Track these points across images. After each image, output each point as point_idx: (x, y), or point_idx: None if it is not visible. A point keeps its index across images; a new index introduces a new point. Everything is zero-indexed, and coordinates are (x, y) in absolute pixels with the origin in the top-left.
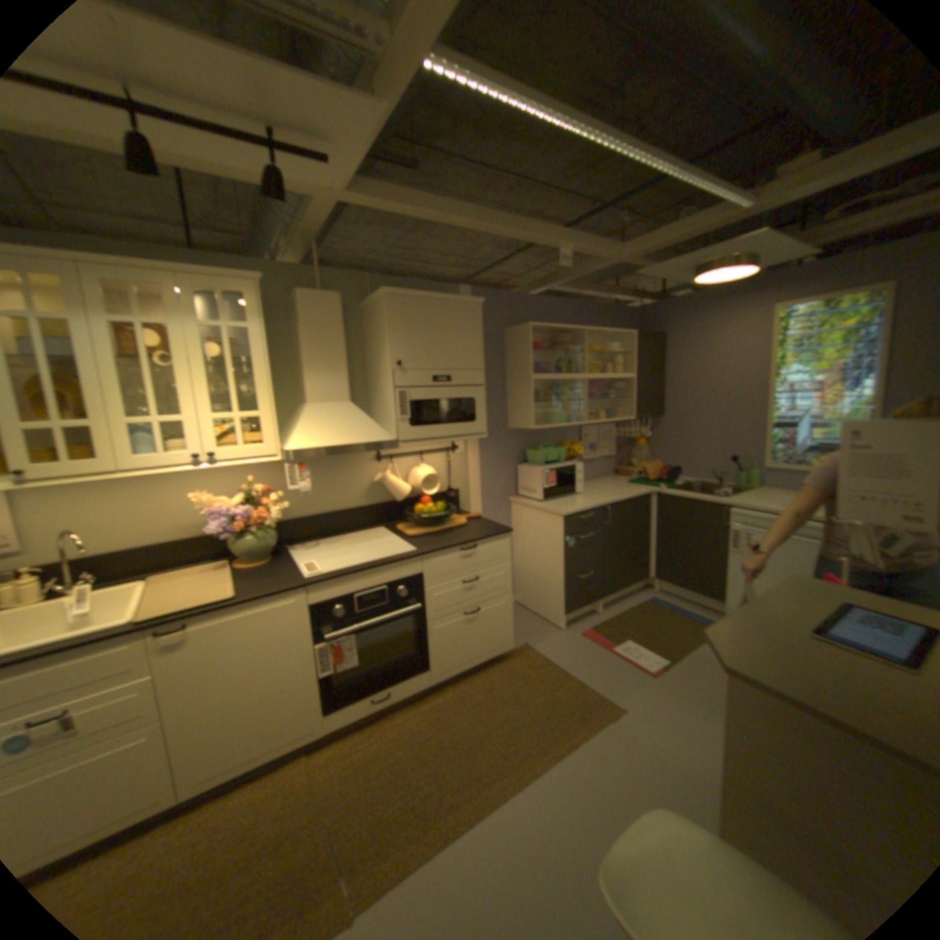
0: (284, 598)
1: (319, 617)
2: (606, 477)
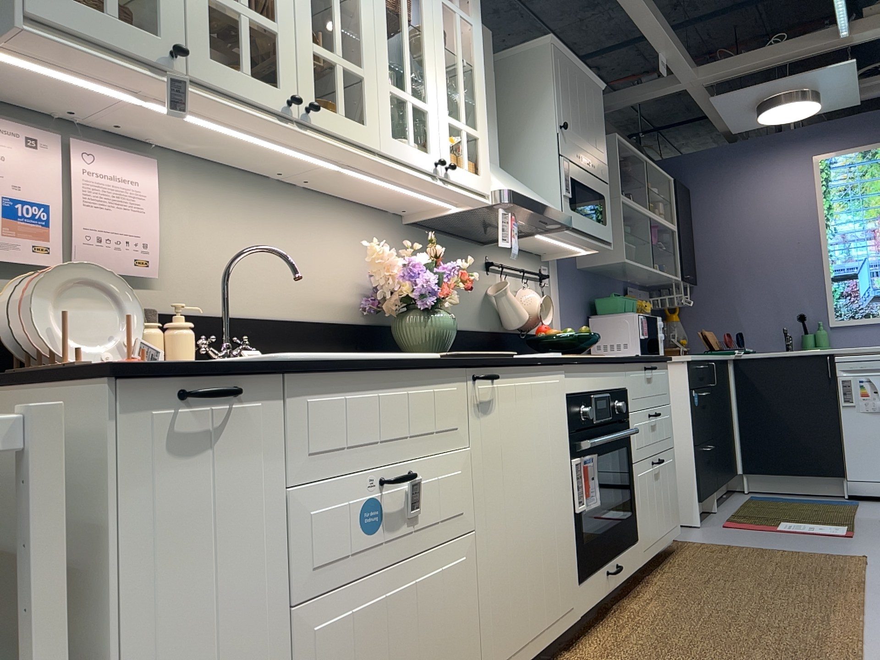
0: (552, 372)
1: (573, 416)
2: None
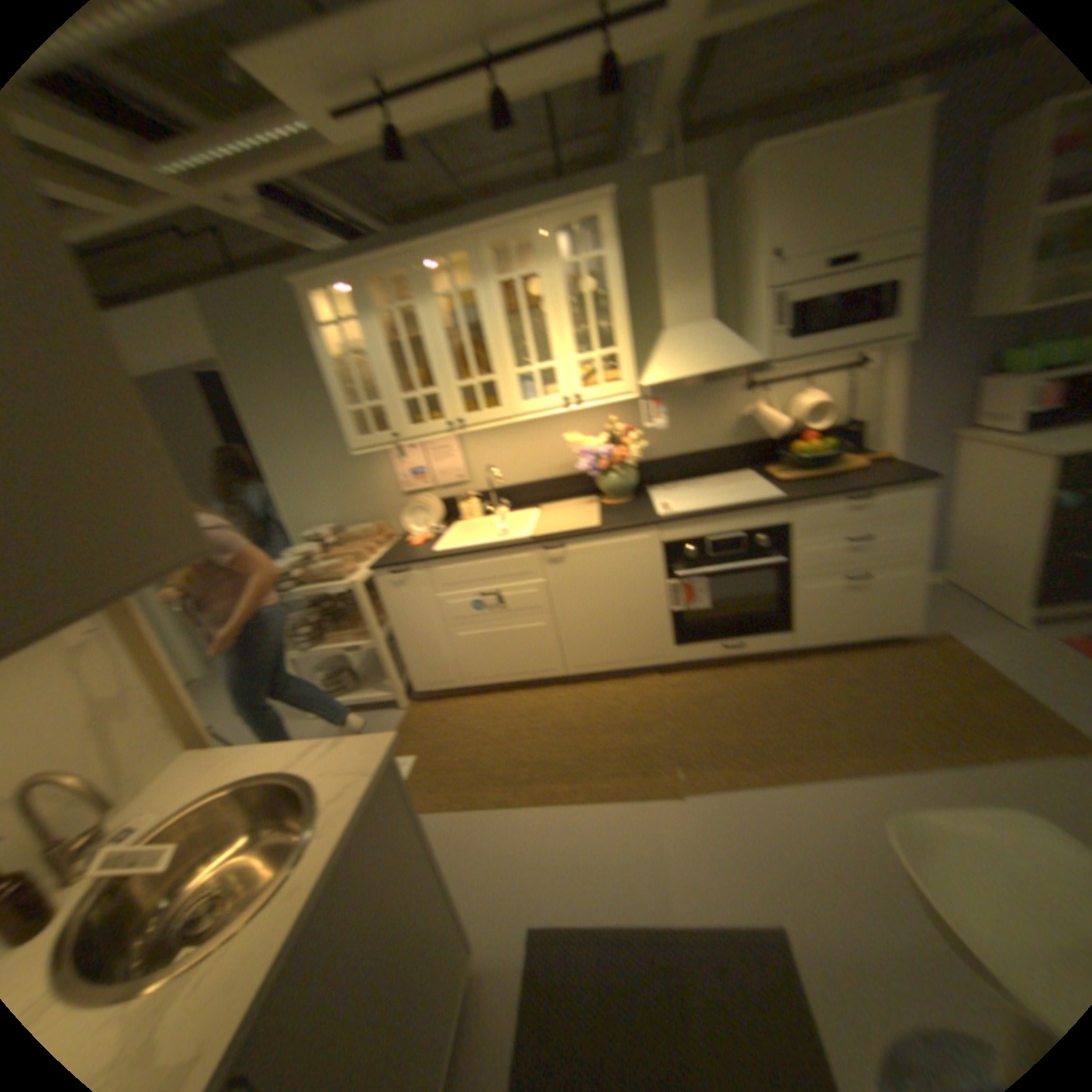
0: (635, 531)
1: (668, 555)
2: None
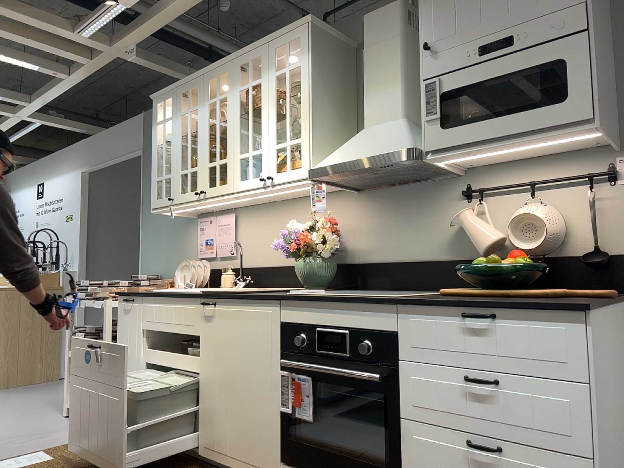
0: (263, 304)
1: (285, 340)
2: None
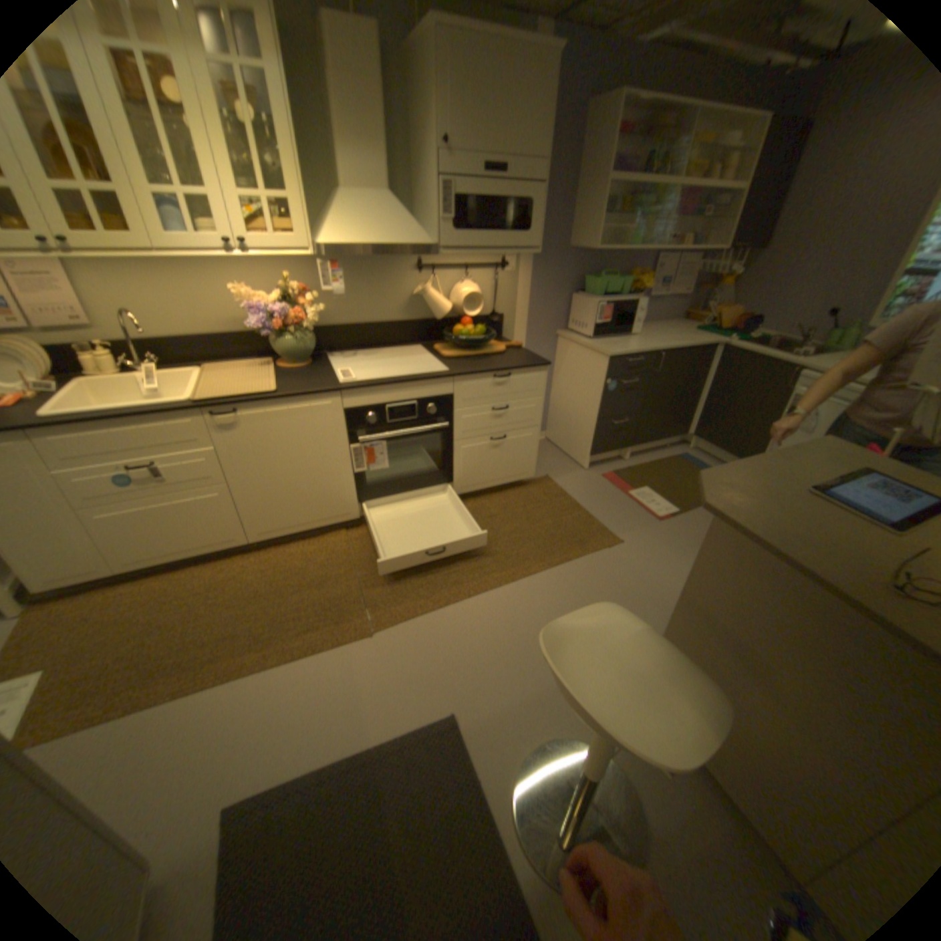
0: (319, 399)
1: (352, 422)
2: (673, 320)
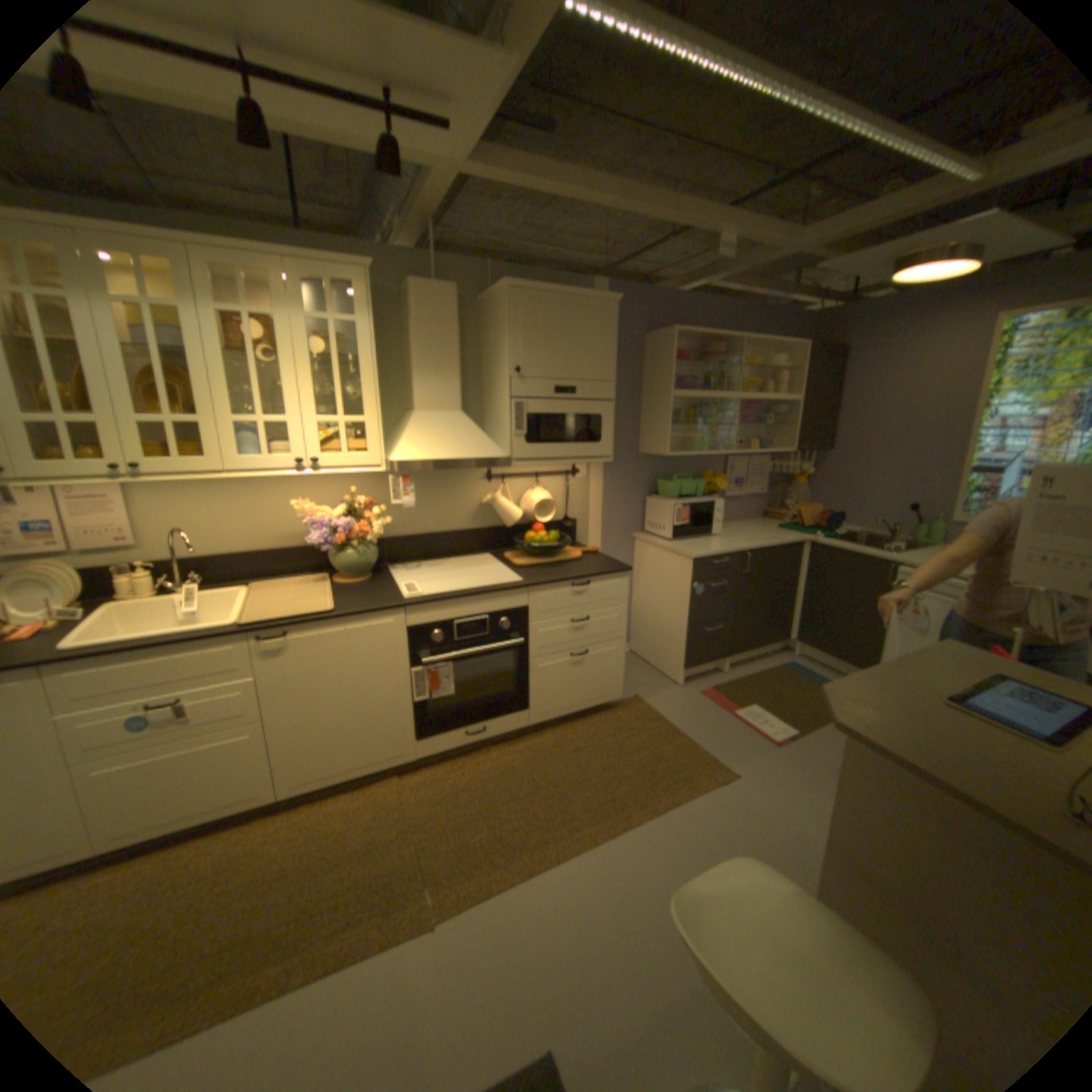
0: (381, 616)
1: (416, 640)
2: (752, 518)
